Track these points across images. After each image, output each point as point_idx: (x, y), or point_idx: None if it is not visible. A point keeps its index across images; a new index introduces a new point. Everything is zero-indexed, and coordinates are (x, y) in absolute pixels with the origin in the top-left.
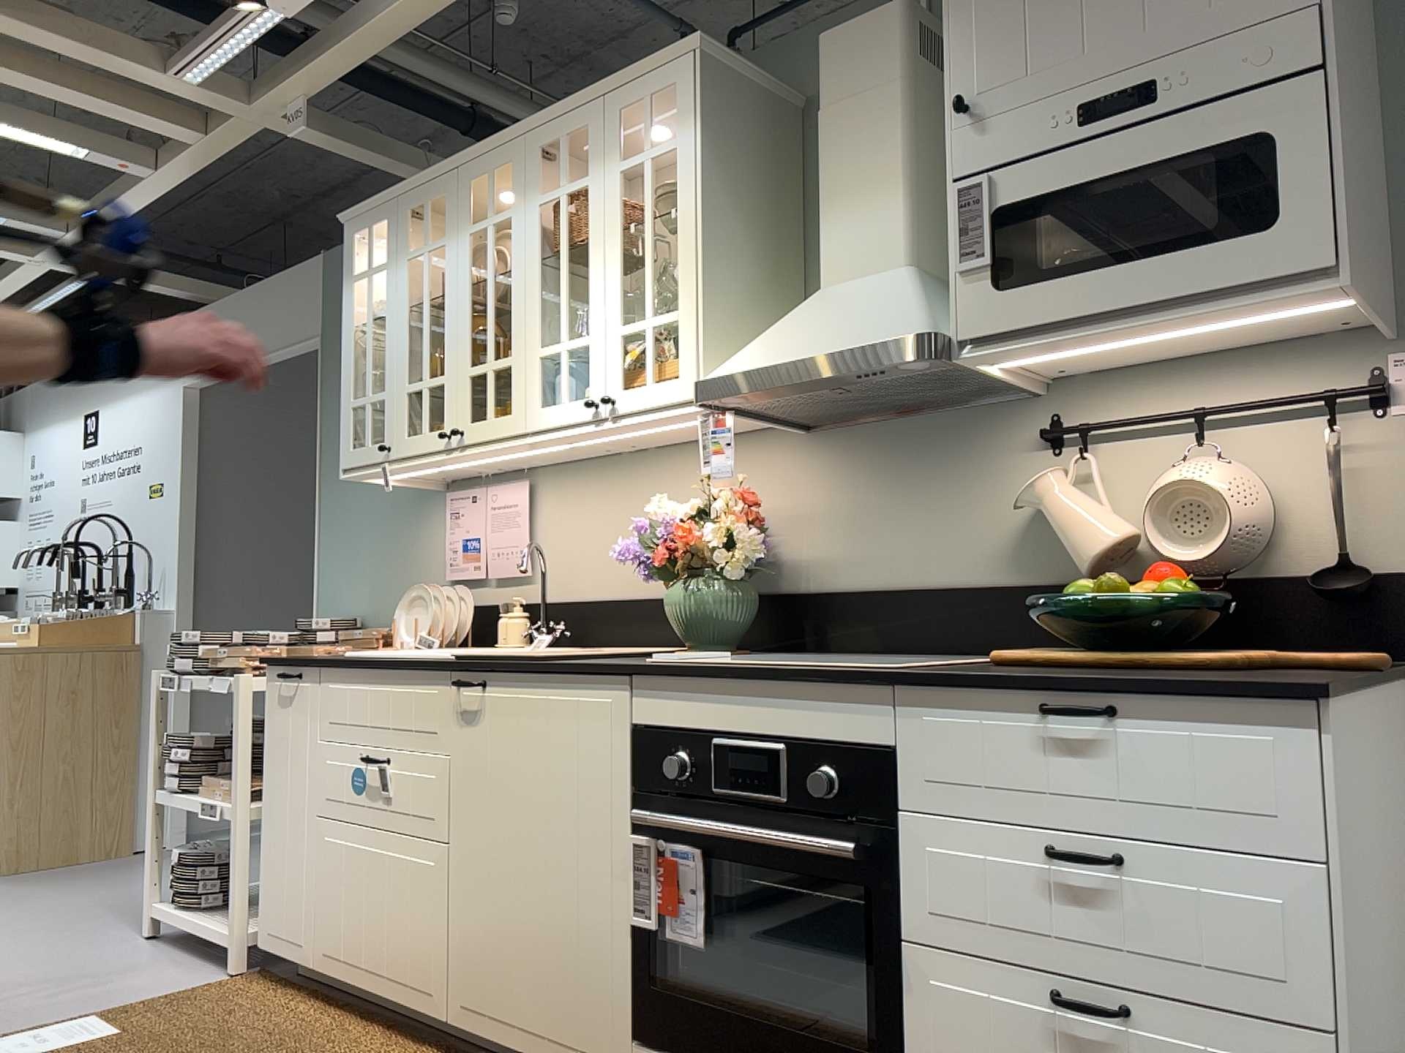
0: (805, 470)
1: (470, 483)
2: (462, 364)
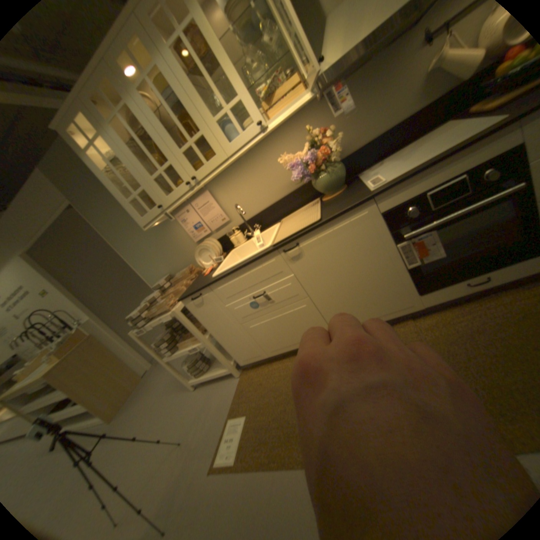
0: (326, 115)
1: (181, 207)
2: (175, 150)
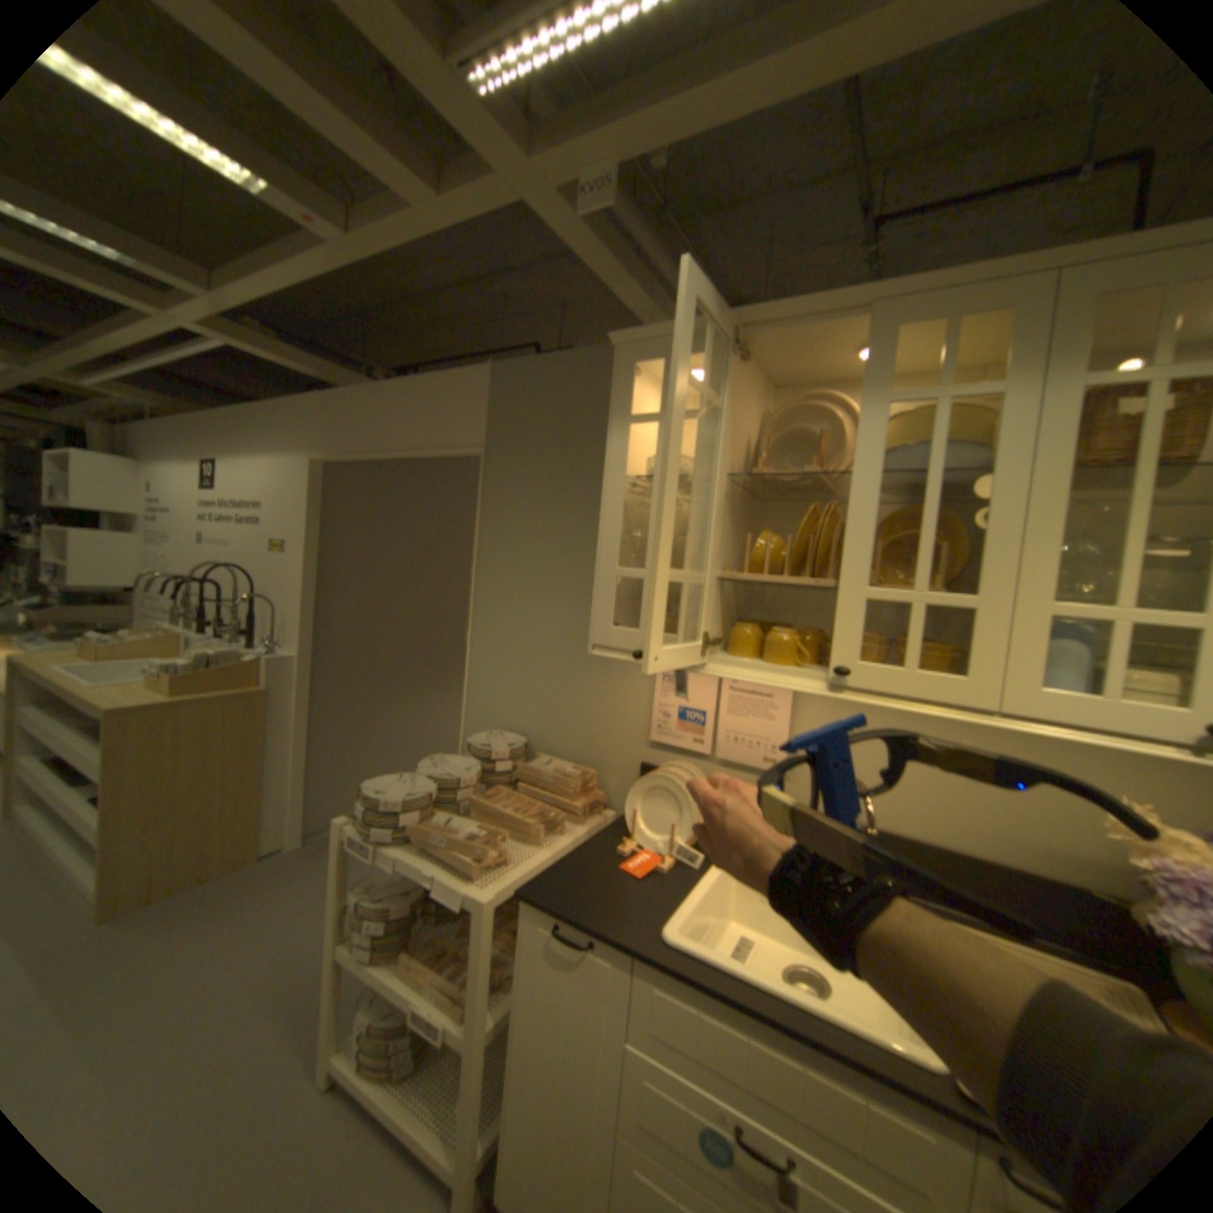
0: None
1: None
2: (855, 580)
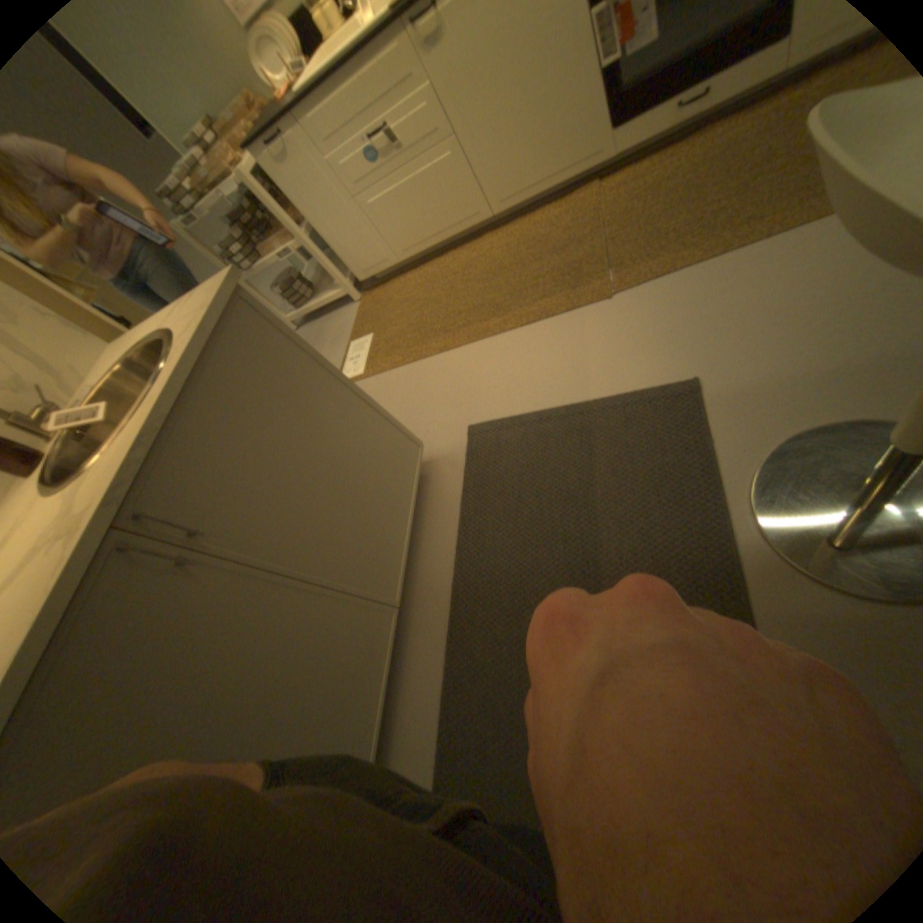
0: None
1: None
2: None
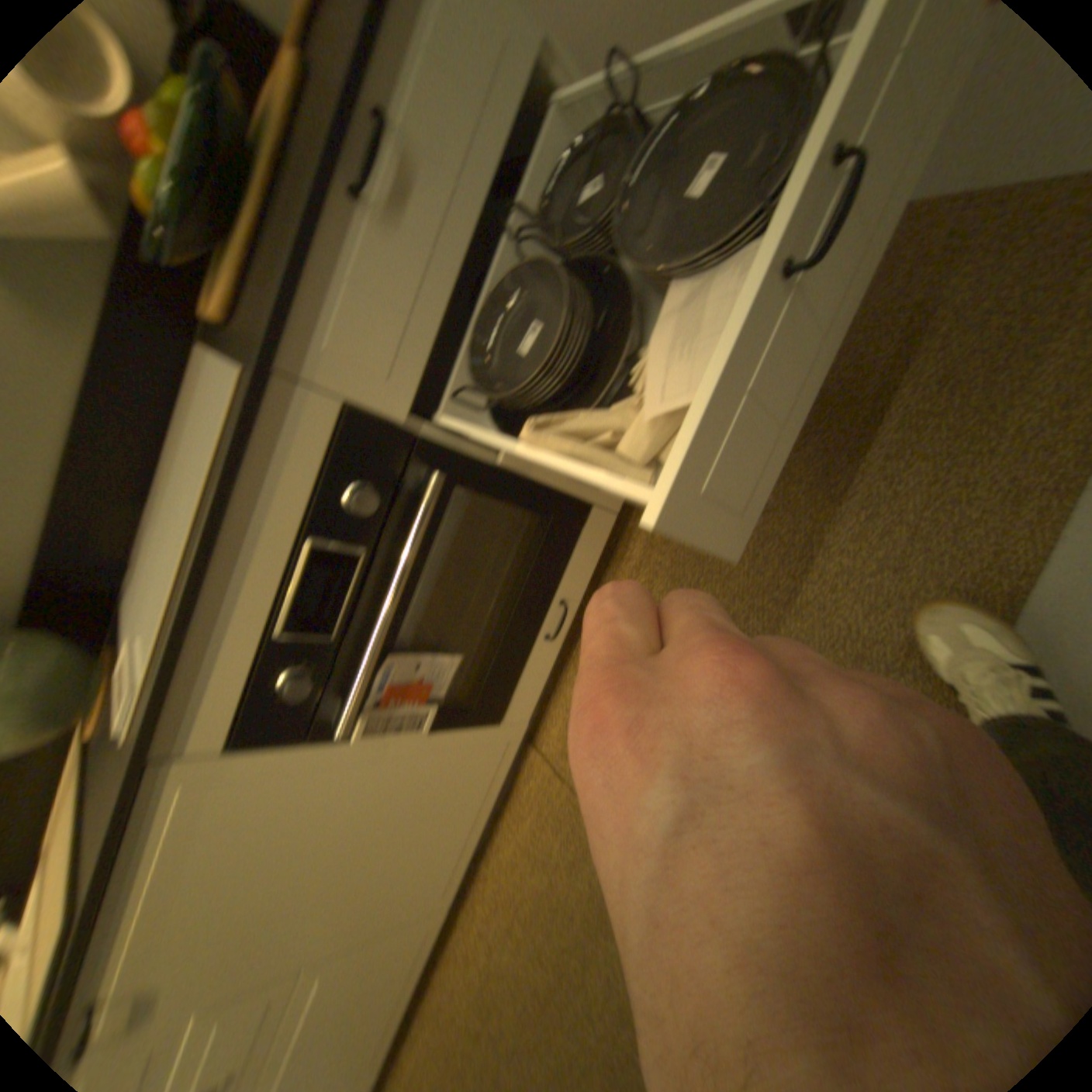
0: None
1: None
2: None
